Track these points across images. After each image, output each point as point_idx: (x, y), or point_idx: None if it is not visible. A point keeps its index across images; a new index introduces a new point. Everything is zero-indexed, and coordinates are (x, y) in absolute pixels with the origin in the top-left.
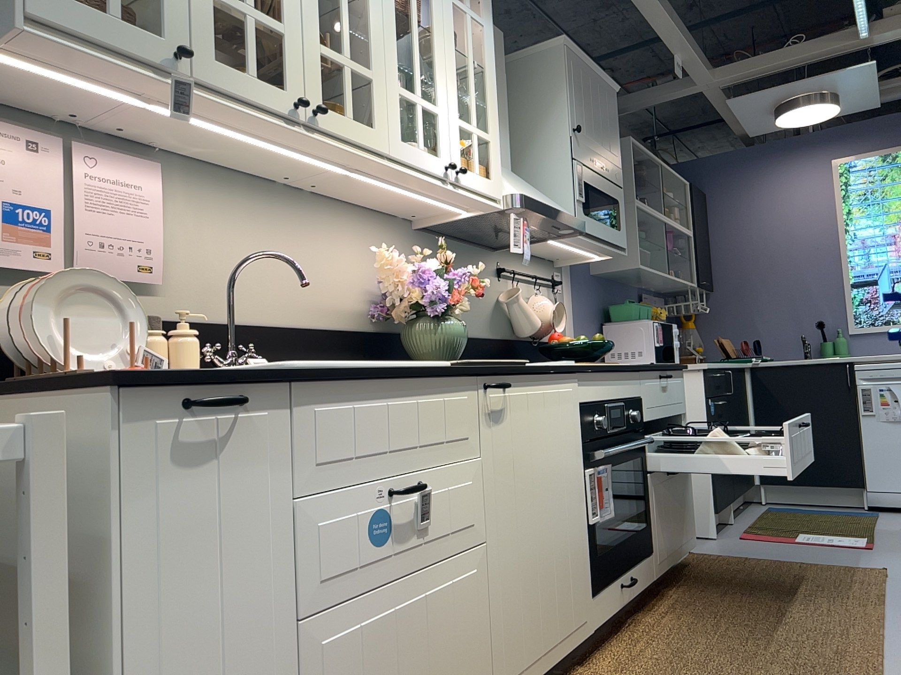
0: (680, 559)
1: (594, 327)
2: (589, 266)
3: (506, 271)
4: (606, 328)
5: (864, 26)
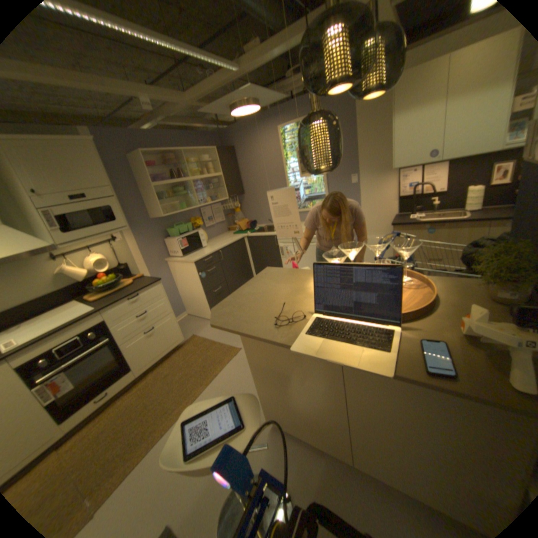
0: (162, 357)
1: (156, 243)
2: (146, 217)
3: (54, 258)
4: (165, 241)
5: (229, 65)
